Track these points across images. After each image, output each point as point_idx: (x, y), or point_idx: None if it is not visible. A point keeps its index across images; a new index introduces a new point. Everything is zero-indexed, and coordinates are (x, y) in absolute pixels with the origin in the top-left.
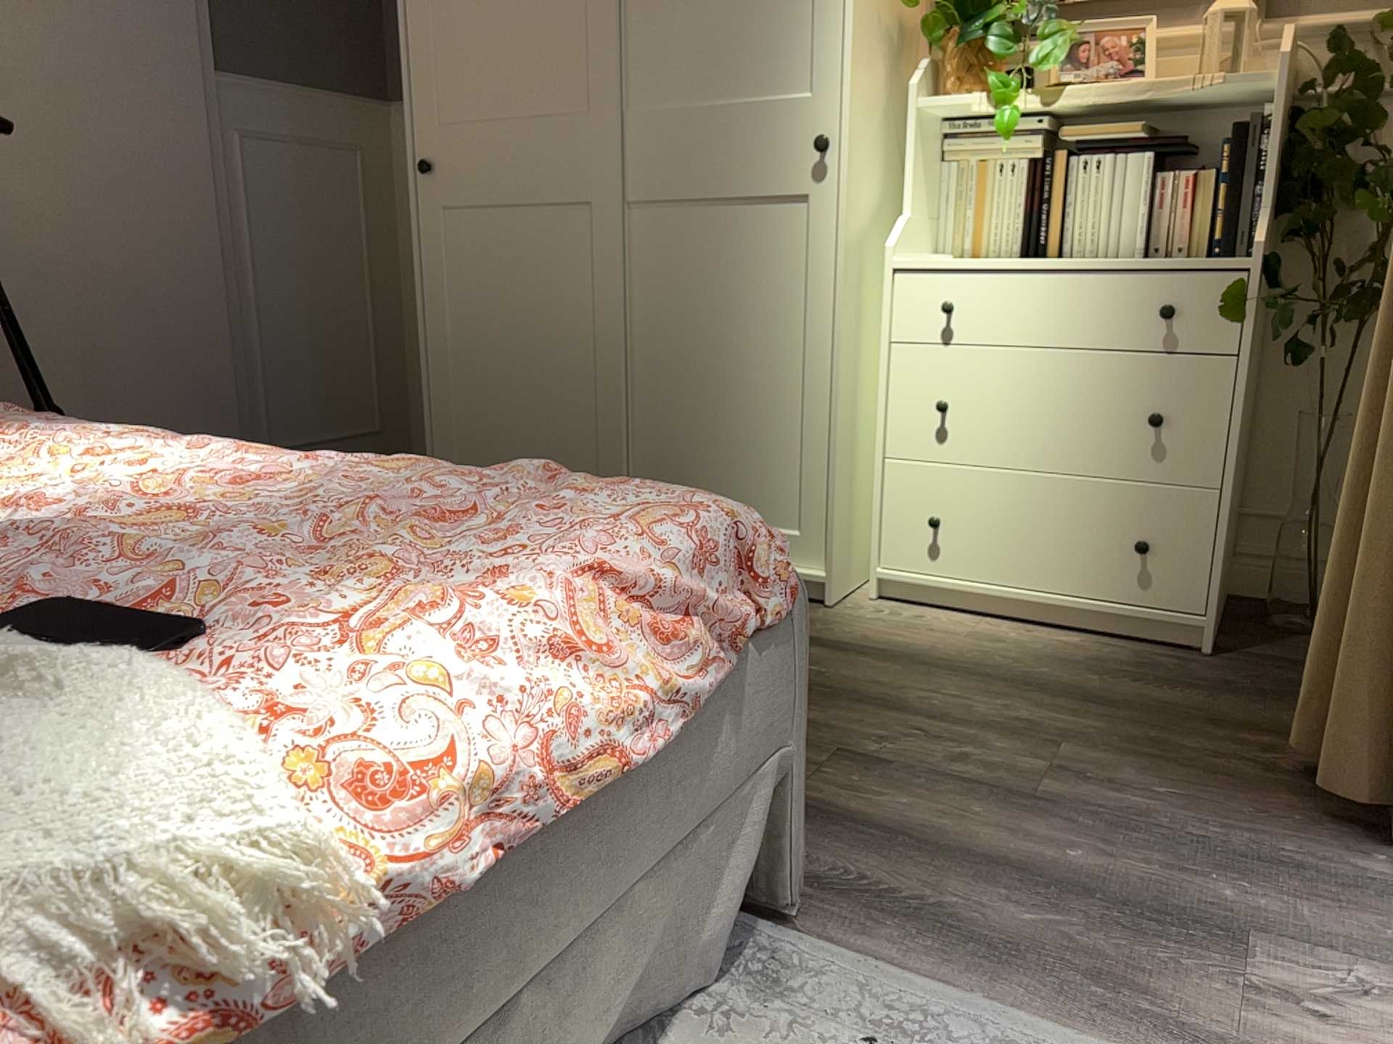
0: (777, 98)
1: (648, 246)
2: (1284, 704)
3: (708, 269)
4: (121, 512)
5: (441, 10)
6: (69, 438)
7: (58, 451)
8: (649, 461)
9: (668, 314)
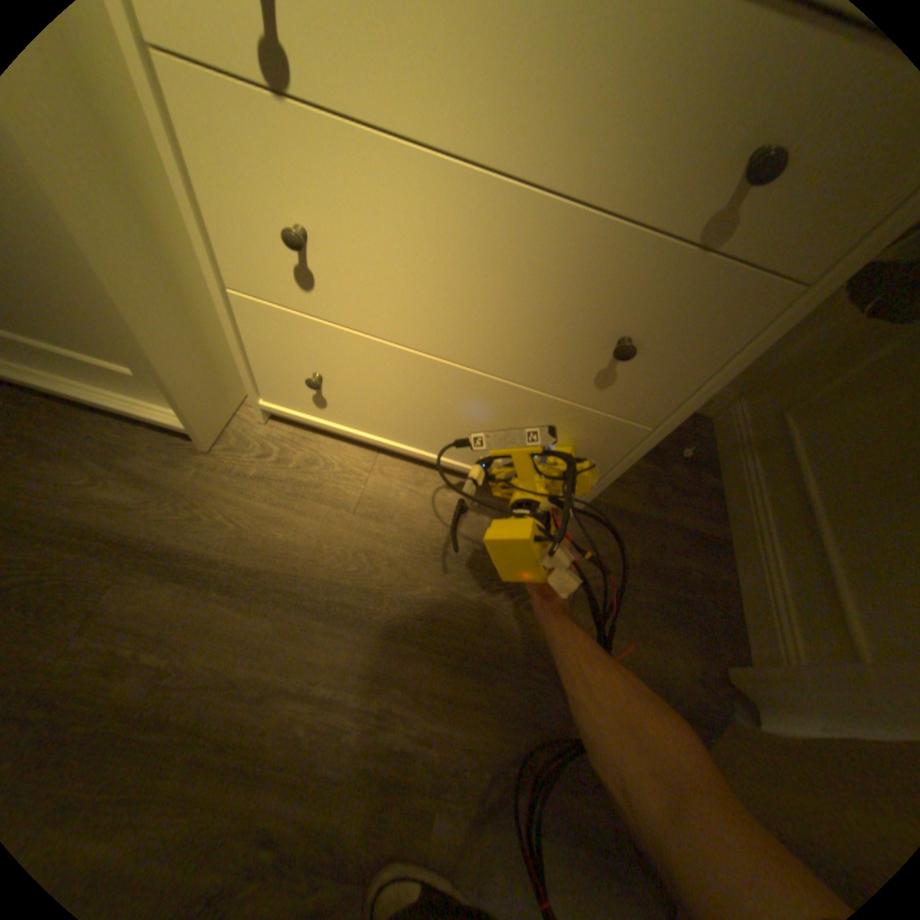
0: None
1: None
2: (624, 608)
3: None
4: None
5: None
6: None
7: None
8: None
9: None
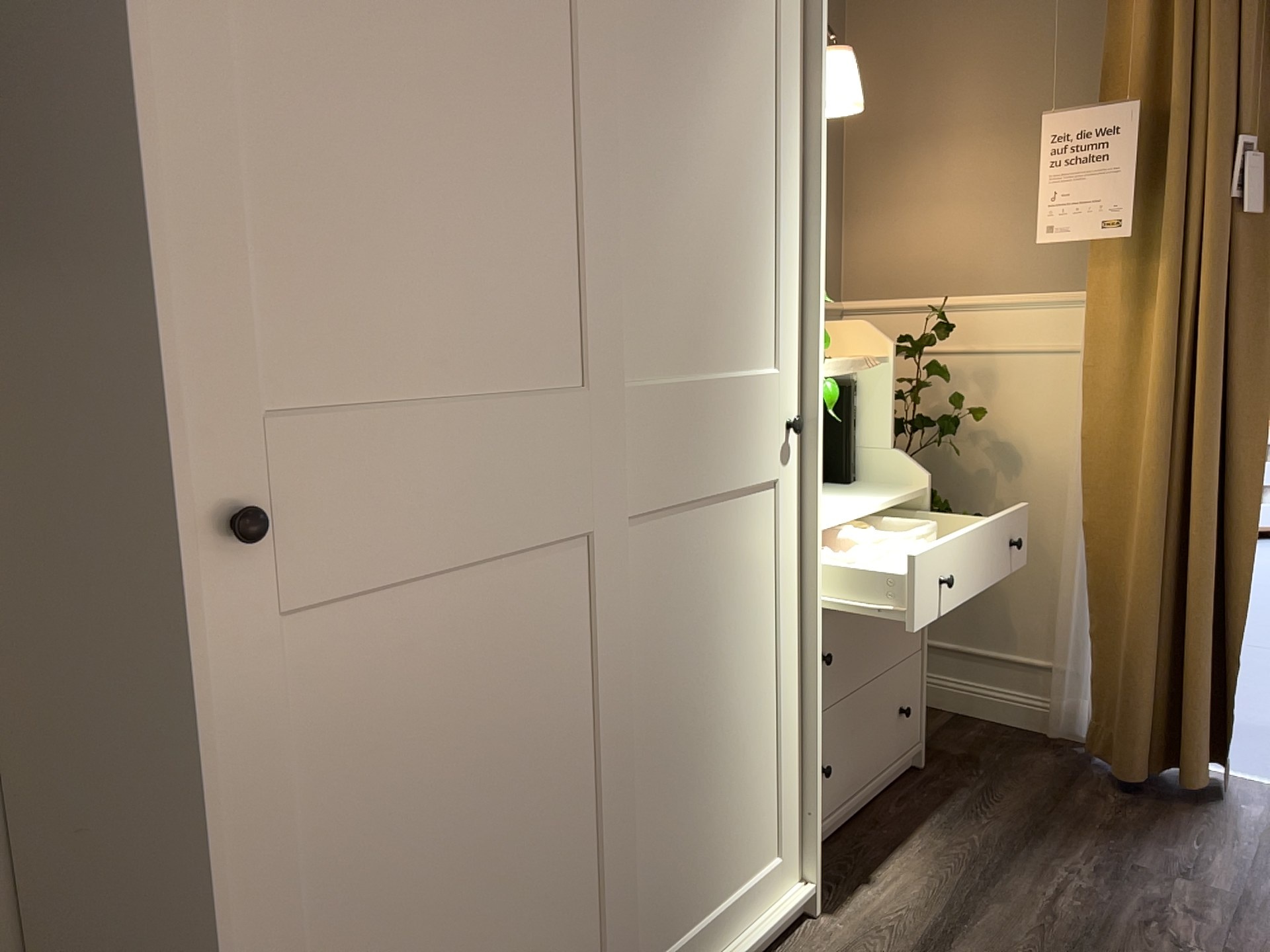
0: (757, 371)
1: (638, 577)
2: (1005, 769)
3: (700, 588)
4: None
5: (267, 128)
6: None
7: None
8: (644, 892)
9: (661, 665)
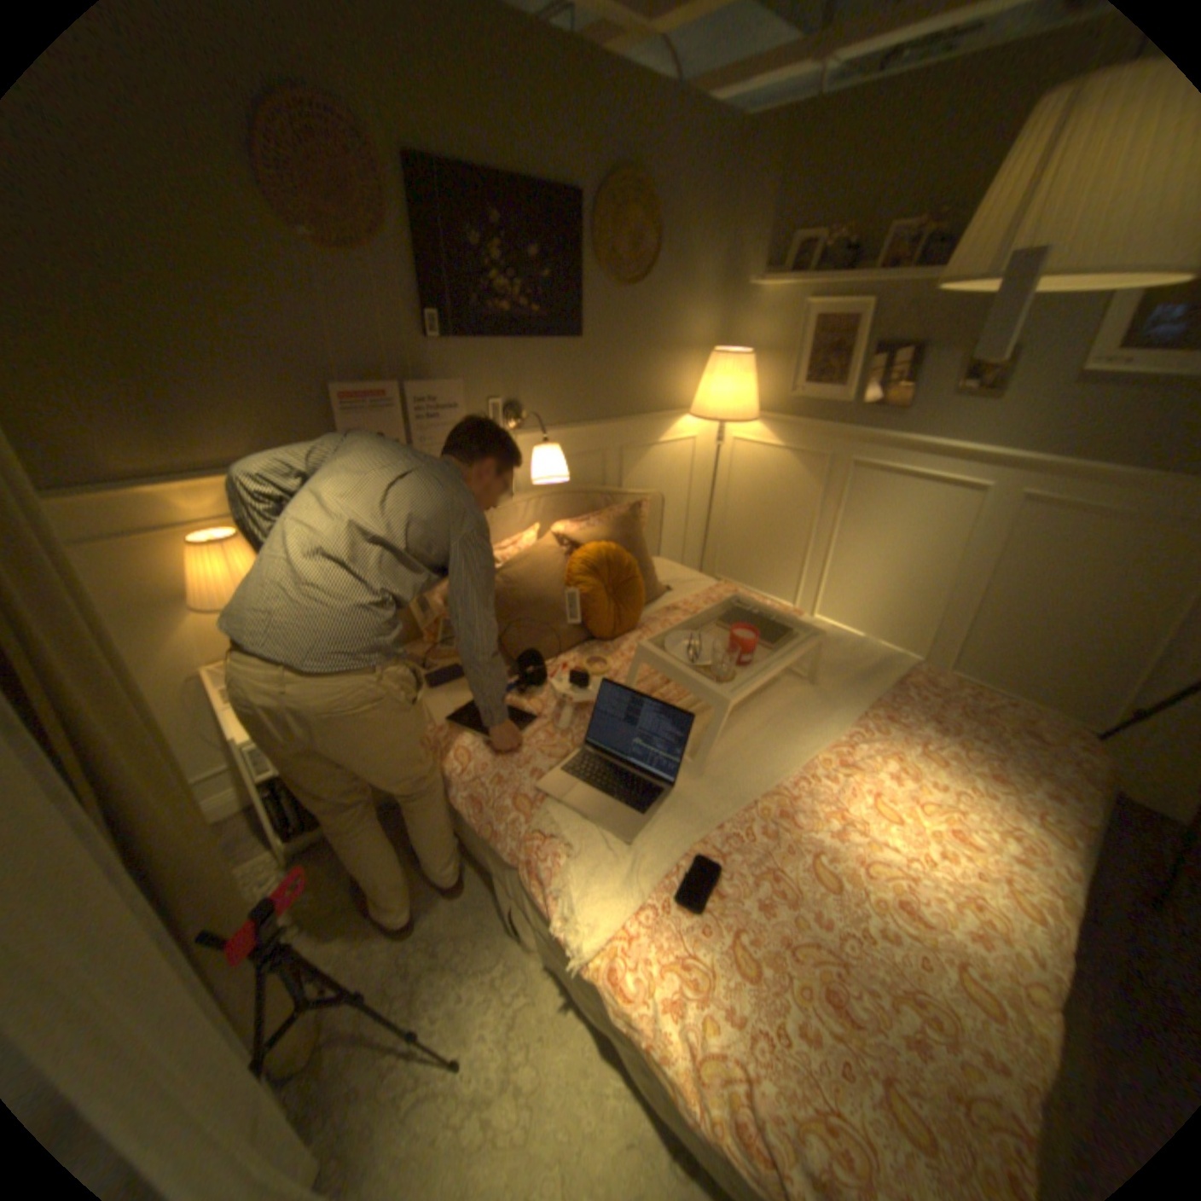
0: None
1: None
2: None
3: None
4: (871, 869)
5: None
6: (1013, 818)
7: (995, 818)
8: None
9: None
